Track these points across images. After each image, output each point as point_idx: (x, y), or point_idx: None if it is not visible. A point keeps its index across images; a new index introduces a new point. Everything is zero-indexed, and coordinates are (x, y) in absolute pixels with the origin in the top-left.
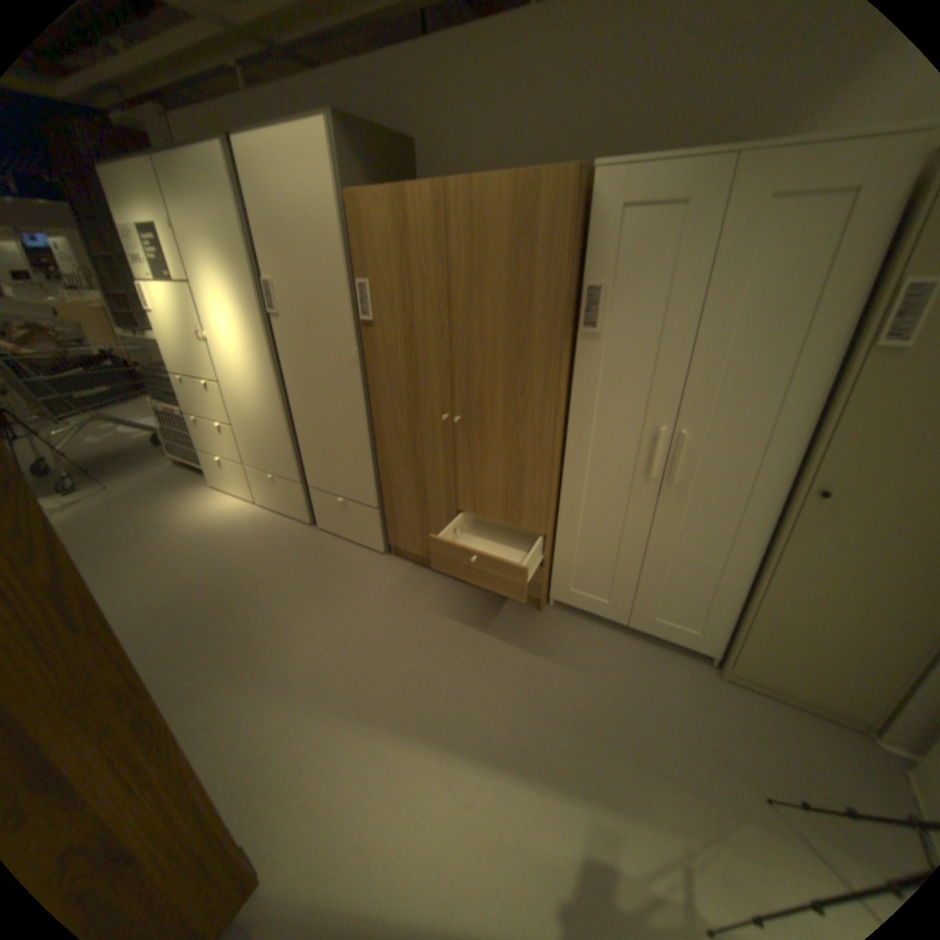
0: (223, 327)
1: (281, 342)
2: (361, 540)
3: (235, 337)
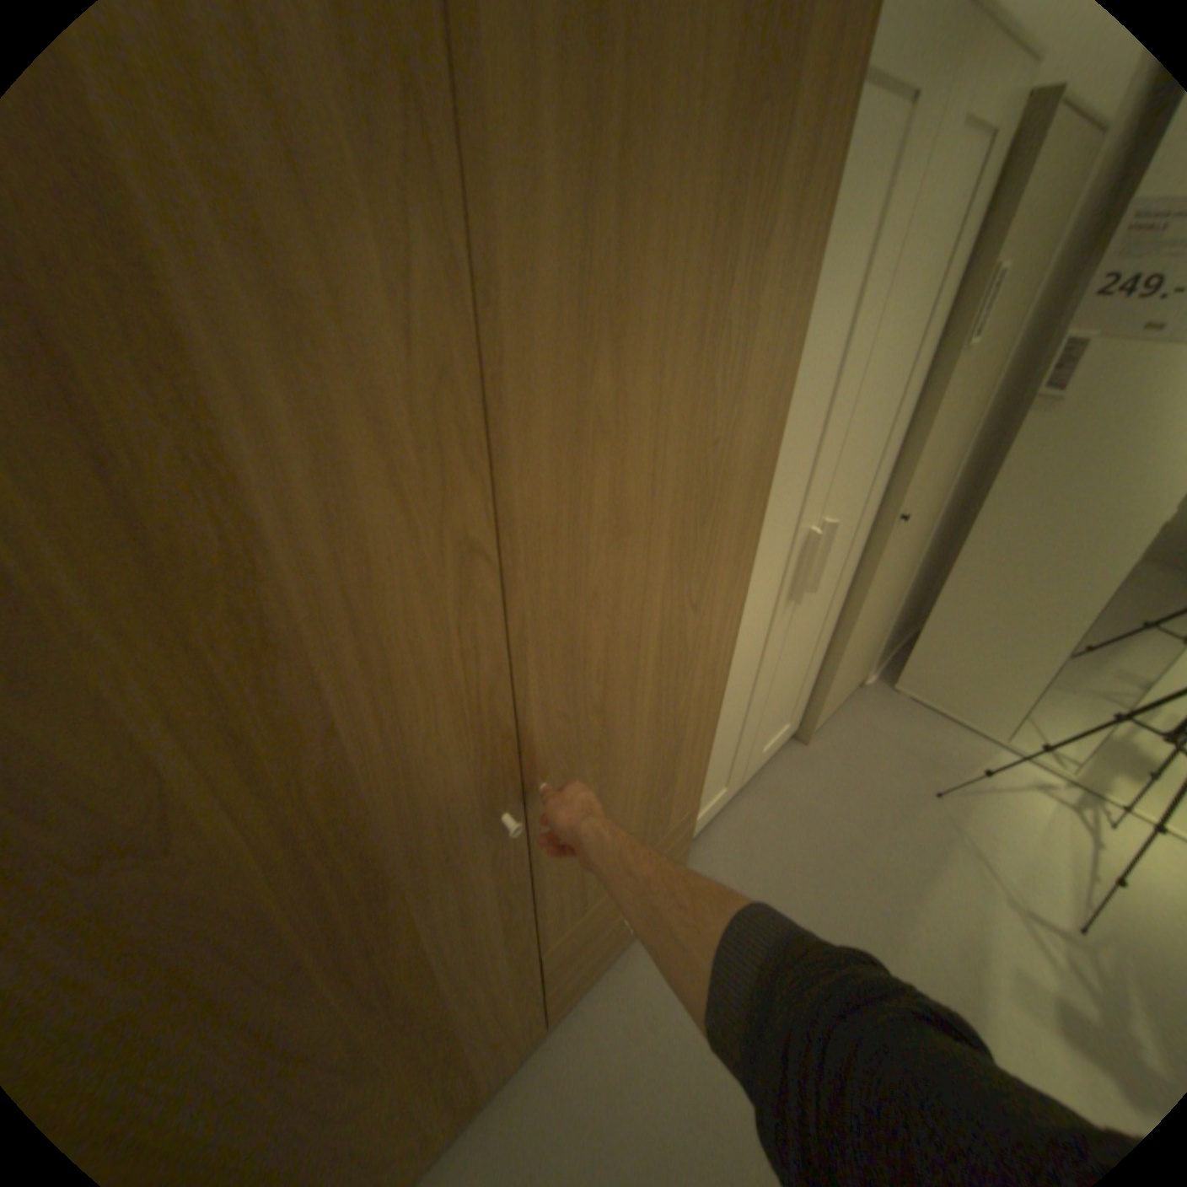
0: None
1: None
2: None
3: None
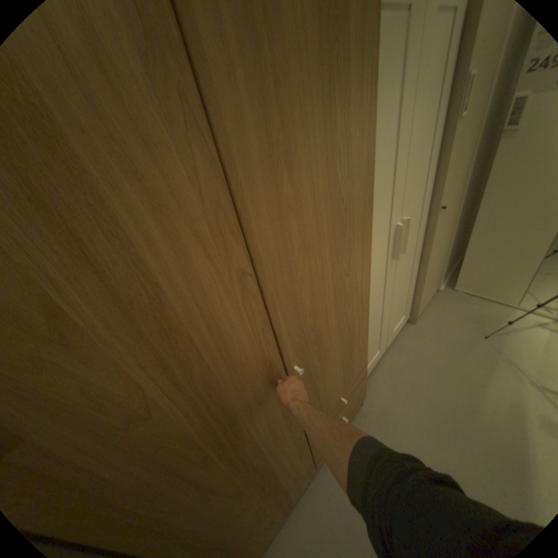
0: None
1: None
2: None
3: None
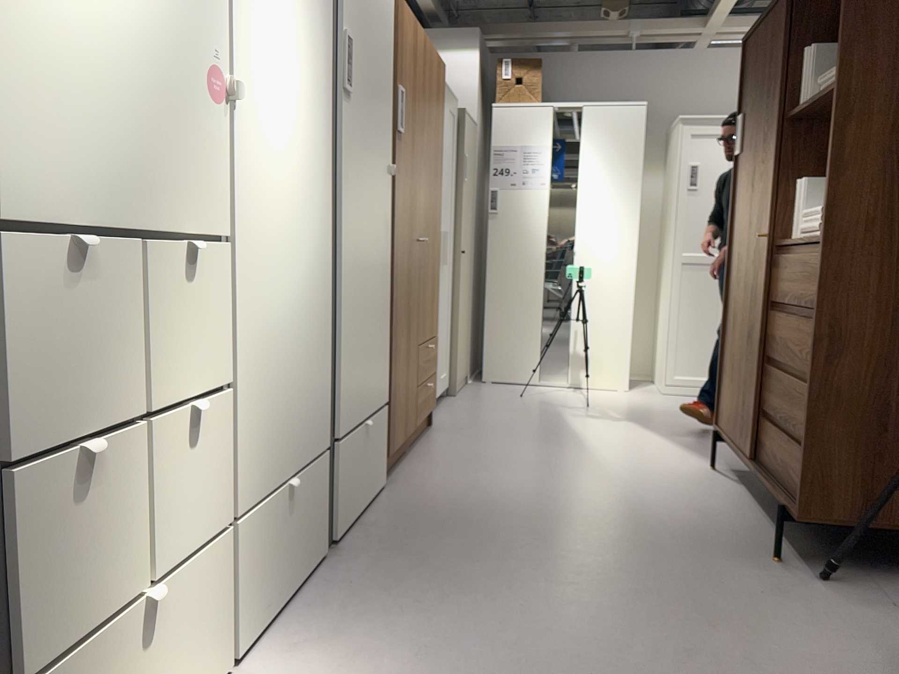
0: (266, 74)
1: (341, 137)
2: (369, 491)
3: (283, 107)
